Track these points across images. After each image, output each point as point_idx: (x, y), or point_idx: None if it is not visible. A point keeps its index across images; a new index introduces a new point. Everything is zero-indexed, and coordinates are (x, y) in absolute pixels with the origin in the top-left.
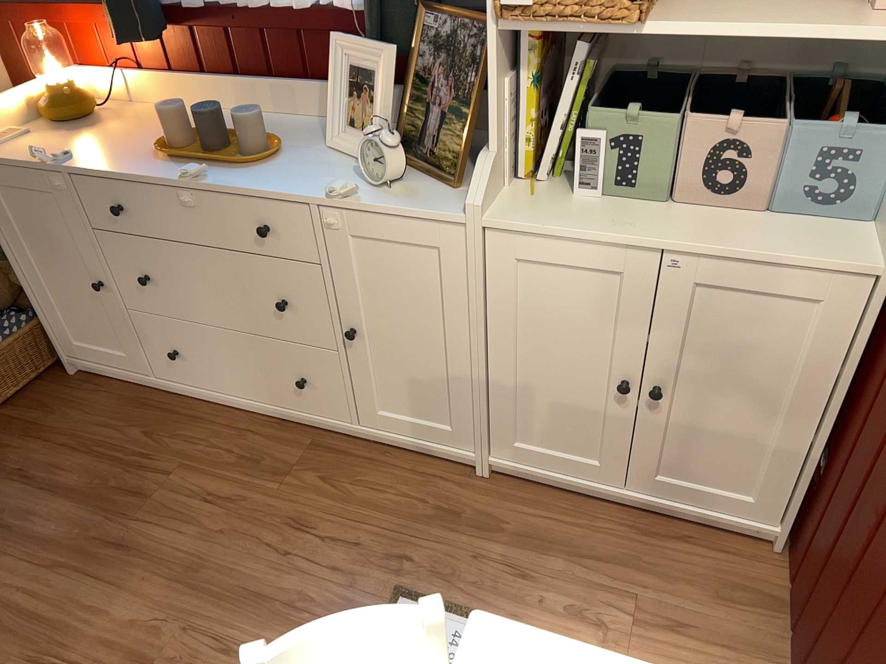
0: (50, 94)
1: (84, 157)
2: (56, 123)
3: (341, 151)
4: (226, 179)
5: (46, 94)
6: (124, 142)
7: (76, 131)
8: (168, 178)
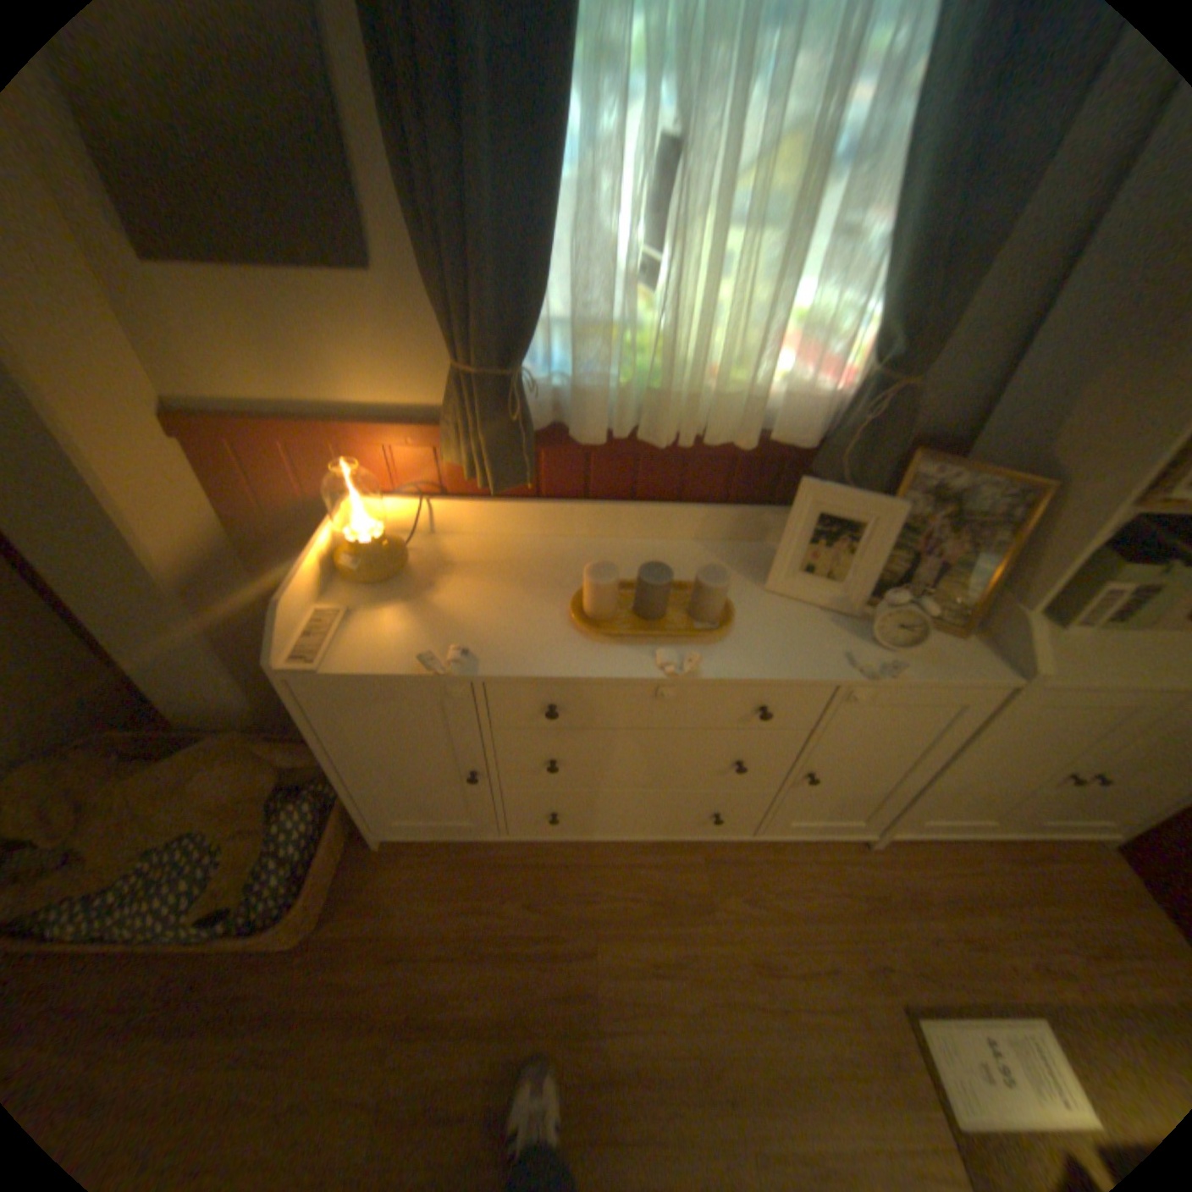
0: (360, 552)
1: (486, 652)
2: (370, 587)
3: (786, 598)
4: (720, 666)
5: (349, 551)
6: (509, 614)
7: (413, 598)
8: (640, 672)
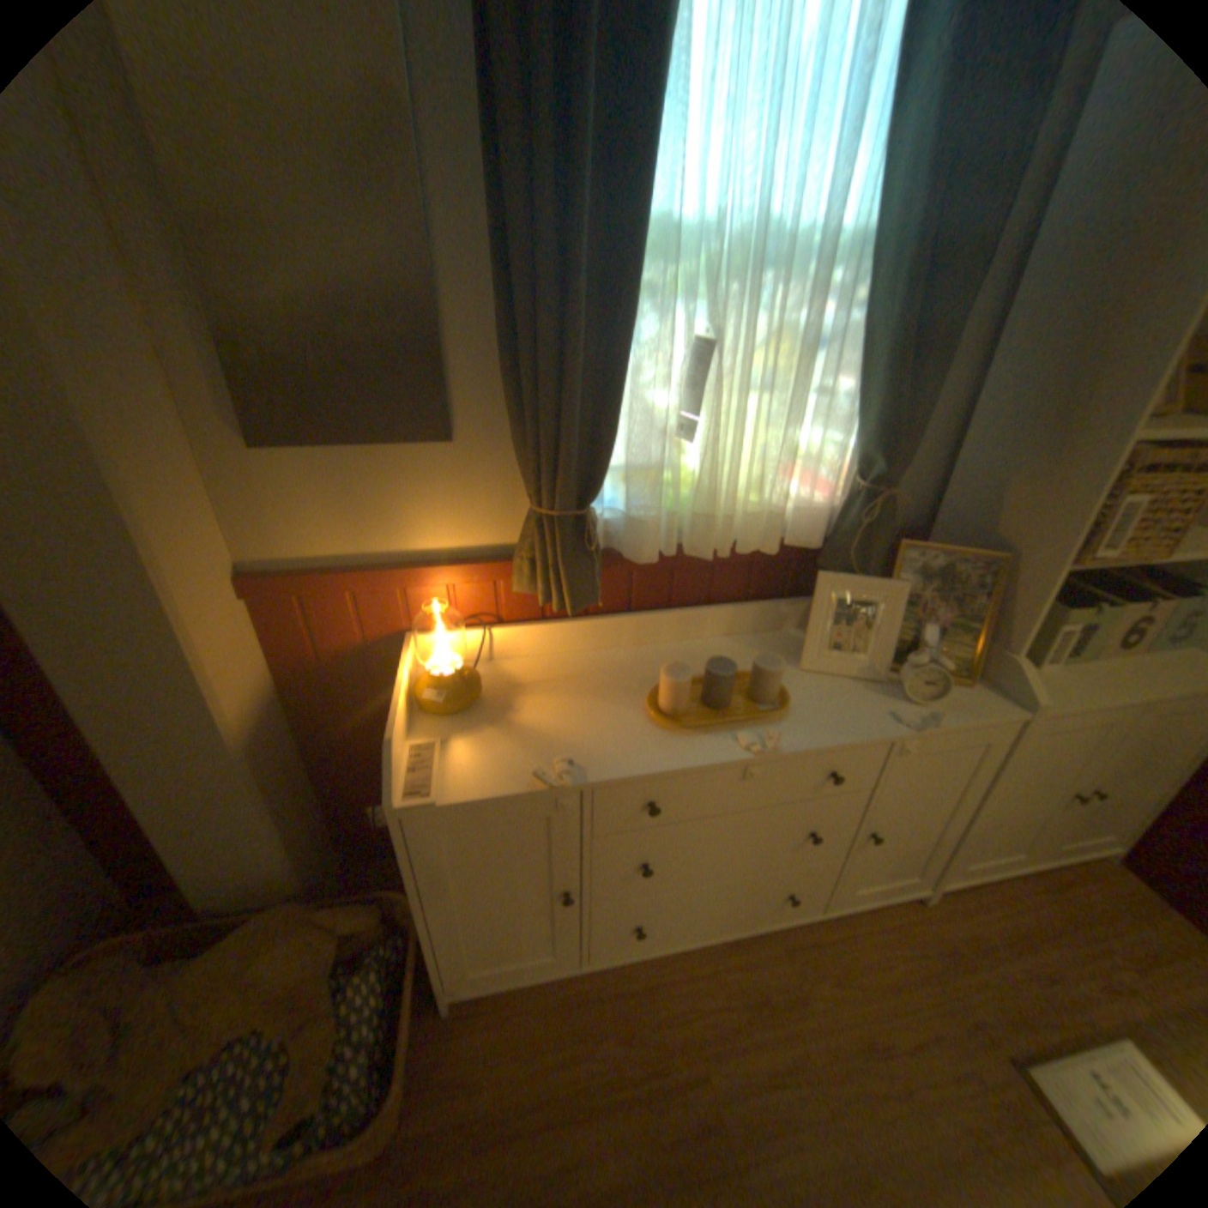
0: (444, 684)
1: (587, 760)
2: (451, 717)
3: (821, 674)
4: (795, 740)
5: (431, 684)
6: (593, 722)
7: (497, 721)
8: (730, 757)
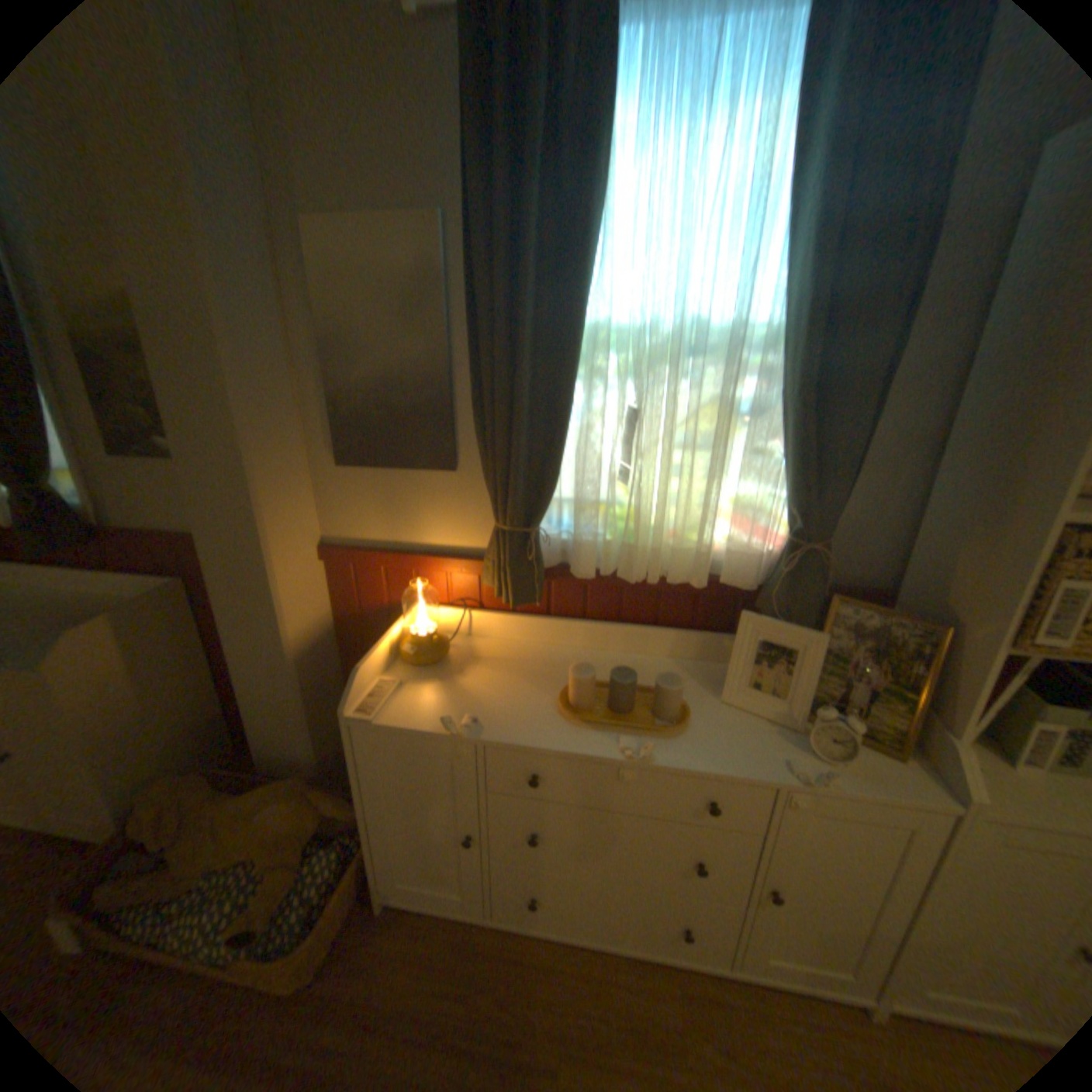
0: (417, 641)
1: (490, 723)
2: (418, 668)
3: (740, 710)
4: (673, 758)
5: (409, 640)
6: (513, 697)
7: (446, 679)
8: (606, 754)
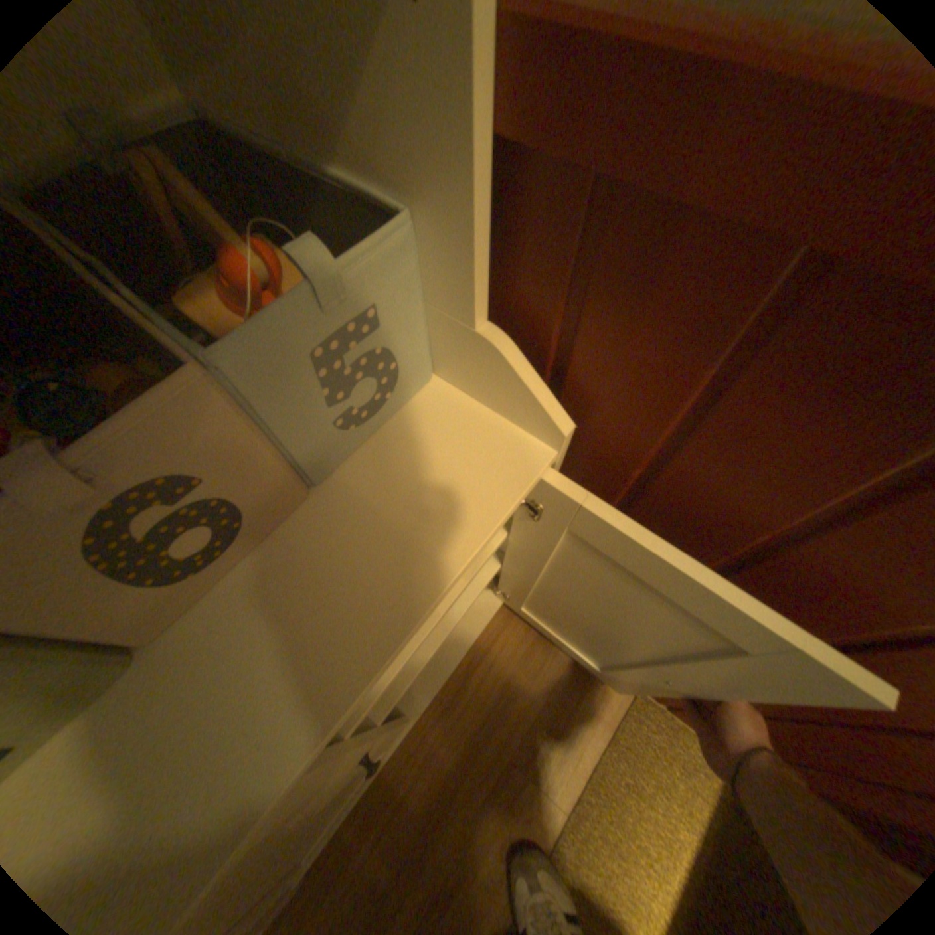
0: None
1: None
2: None
3: None
4: None
5: None
6: None
7: None
8: None
